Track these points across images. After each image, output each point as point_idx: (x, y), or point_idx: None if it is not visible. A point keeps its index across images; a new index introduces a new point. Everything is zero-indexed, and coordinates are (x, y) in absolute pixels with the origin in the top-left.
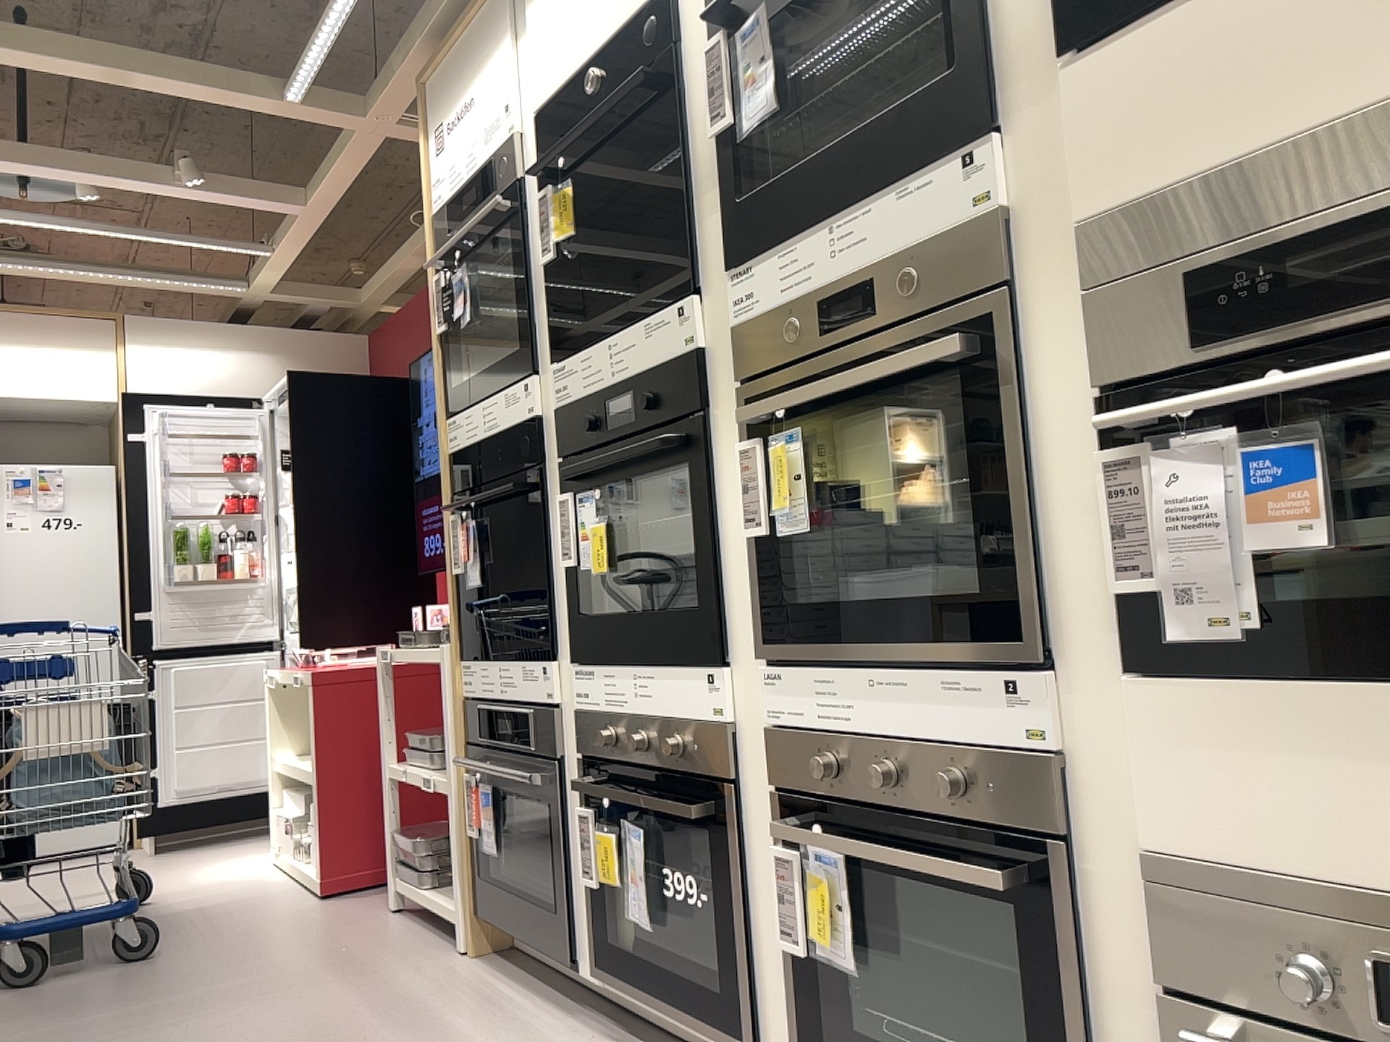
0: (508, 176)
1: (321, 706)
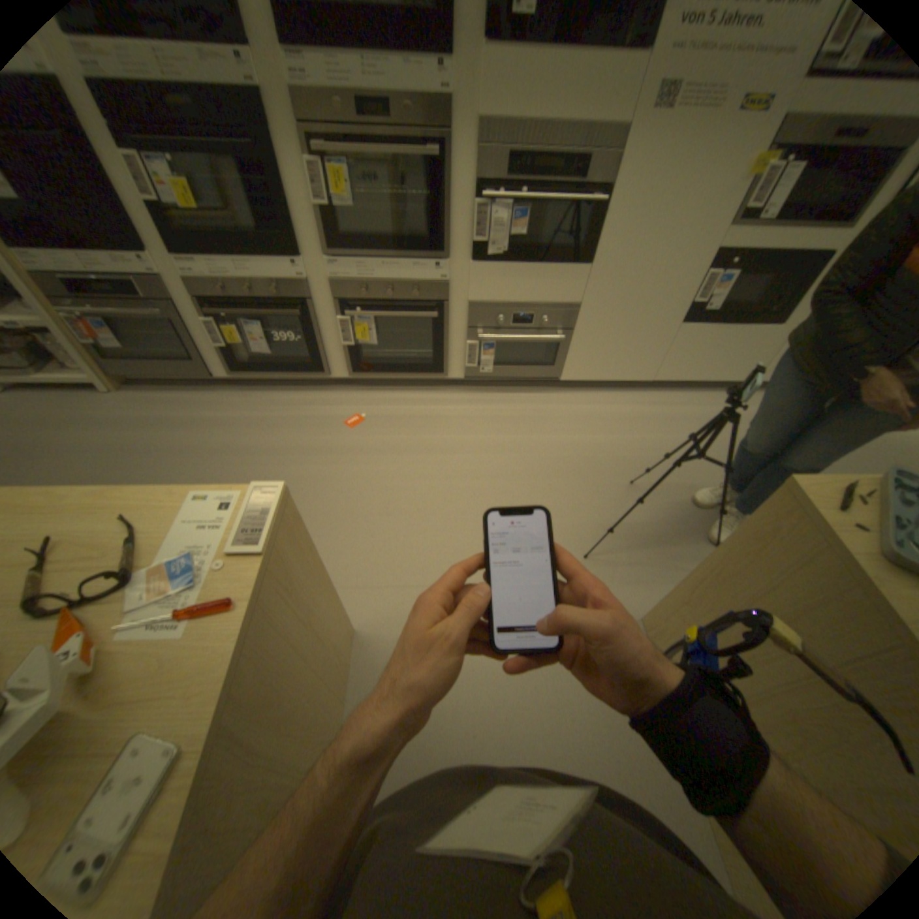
0: None
1: None
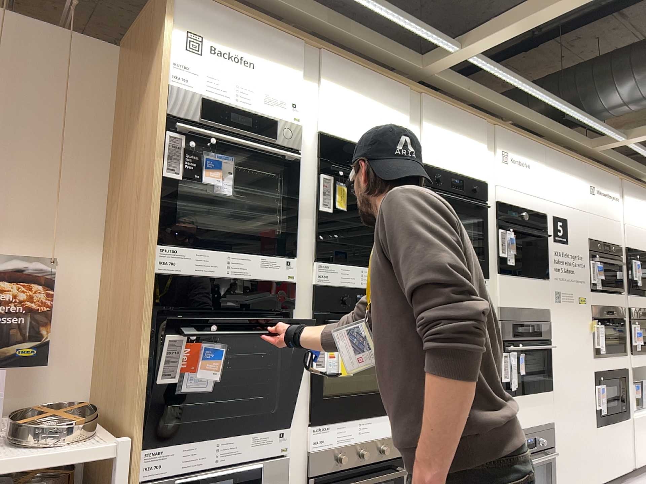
0: (294, 147)
1: None
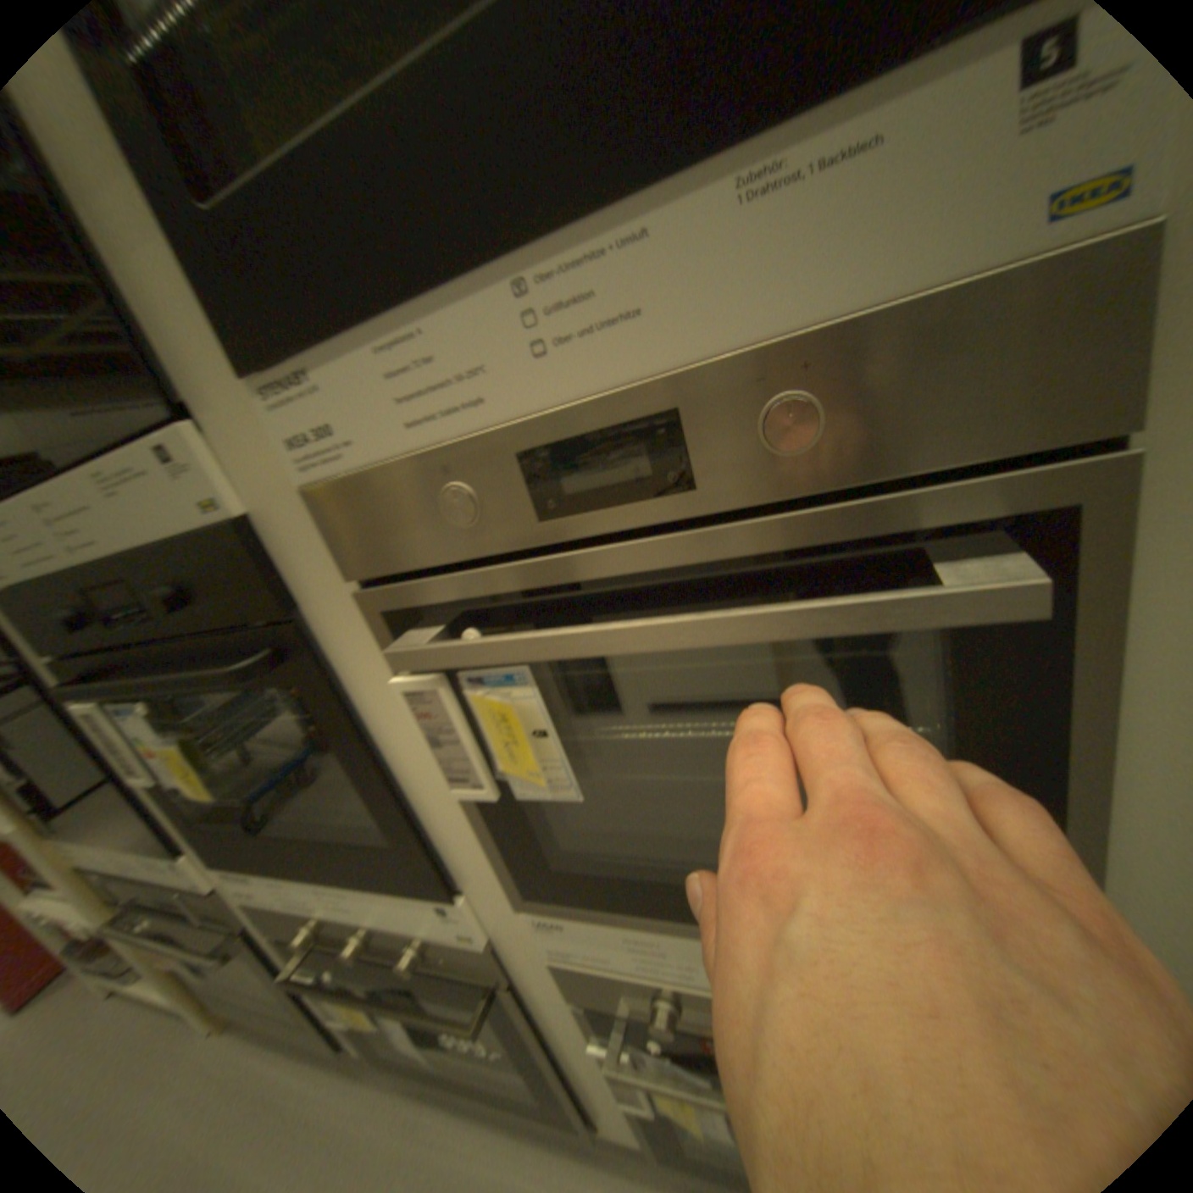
0: None
1: None
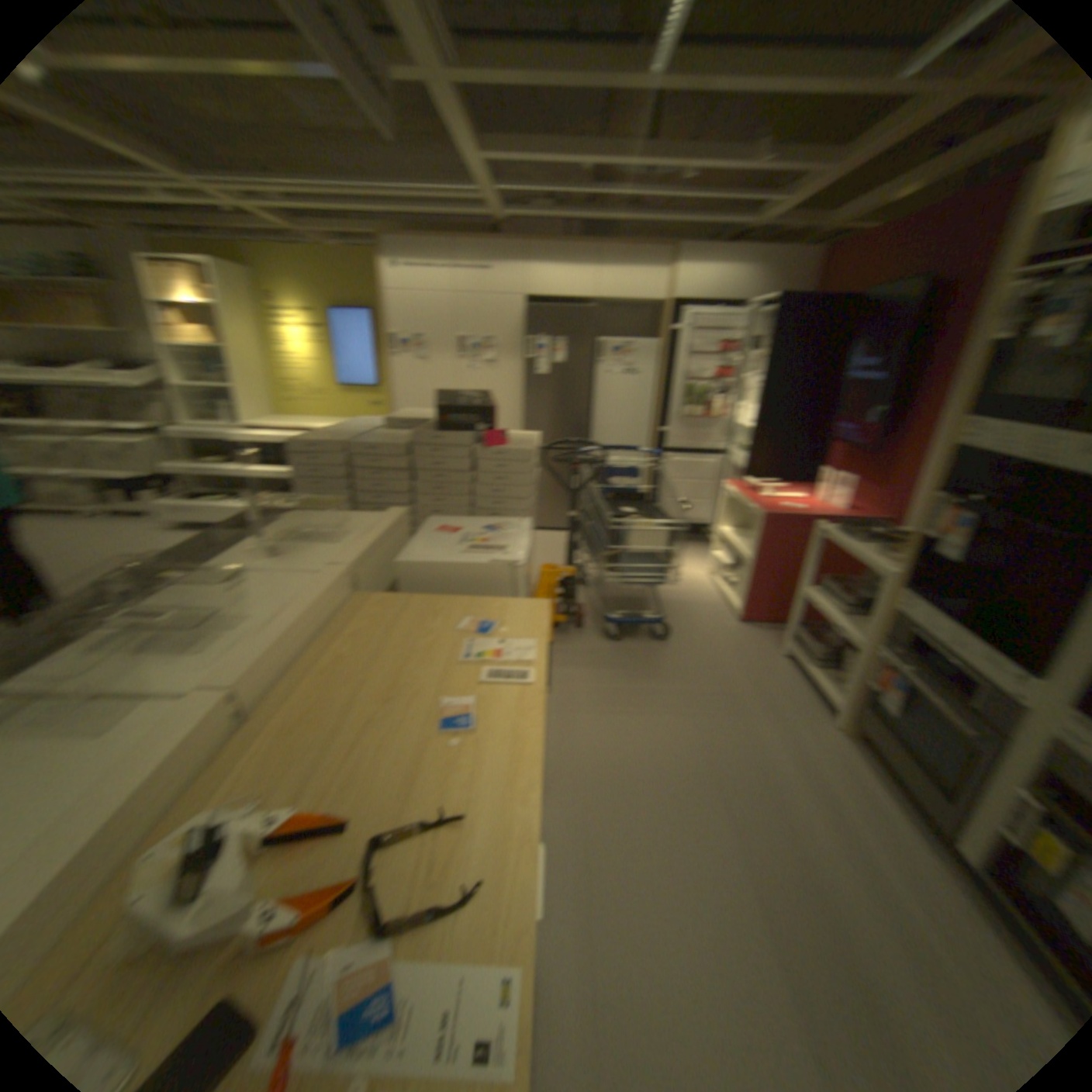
0: None
1: (767, 533)
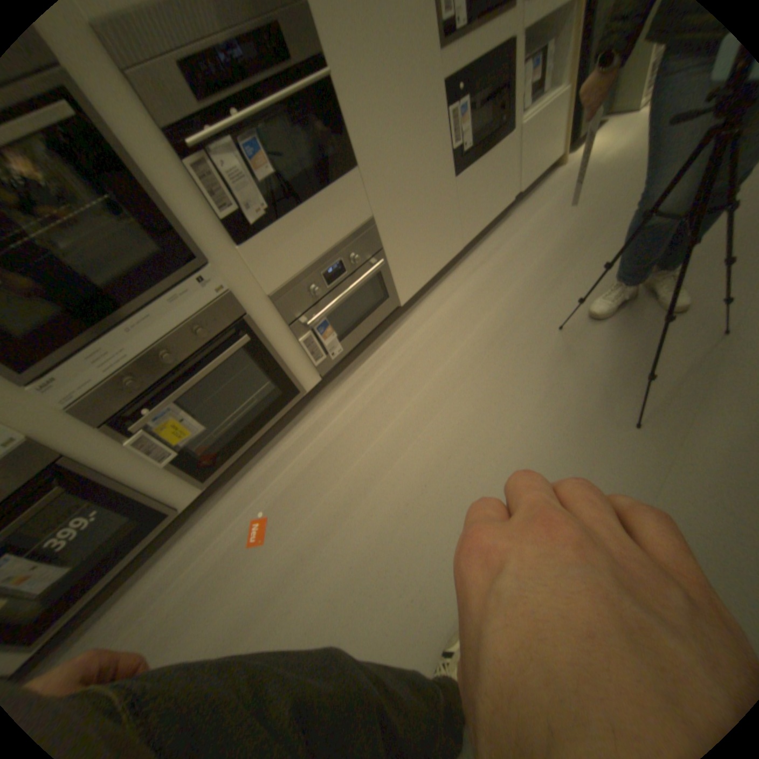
0: None
1: None
